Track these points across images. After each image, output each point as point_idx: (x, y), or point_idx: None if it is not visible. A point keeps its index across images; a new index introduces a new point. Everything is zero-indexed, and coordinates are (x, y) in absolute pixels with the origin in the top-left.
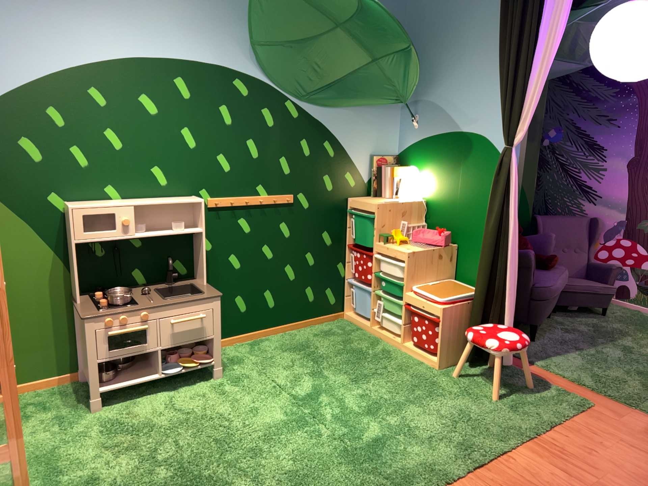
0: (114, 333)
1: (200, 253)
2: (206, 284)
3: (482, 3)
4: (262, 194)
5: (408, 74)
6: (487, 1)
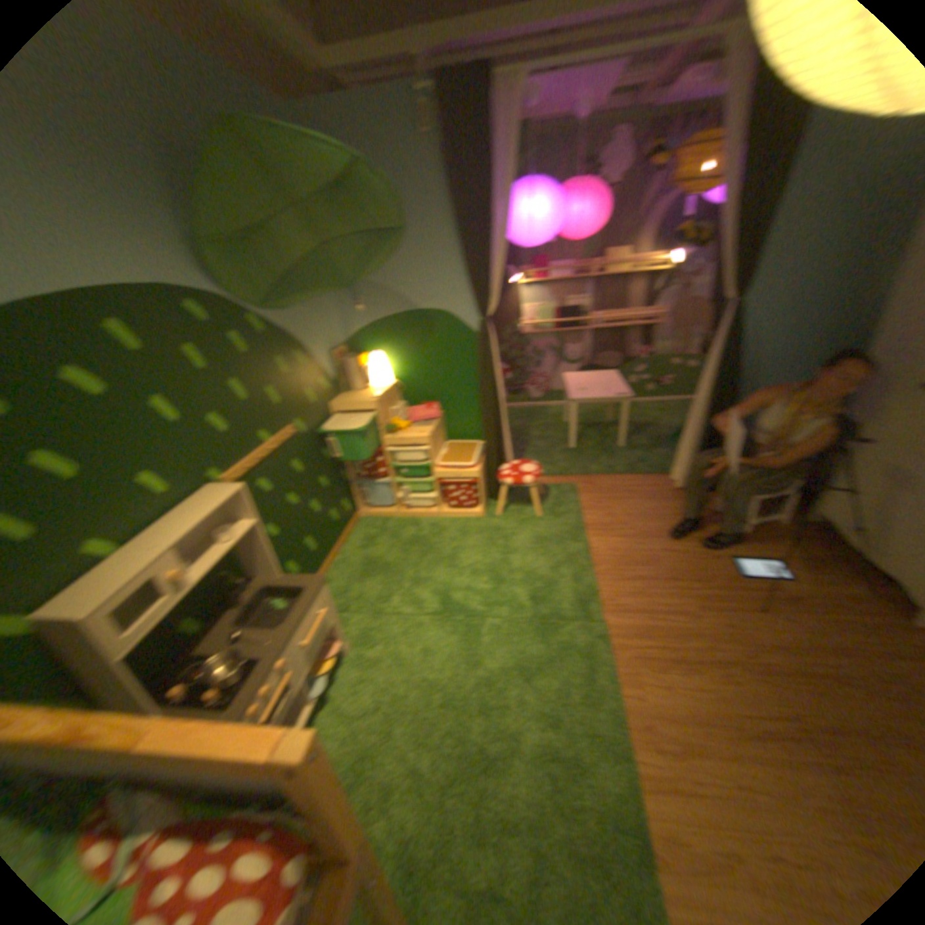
0: (269, 713)
1: (260, 546)
2: (282, 574)
3: (414, 174)
4: (269, 439)
5: (375, 259)
6: (420, 173)
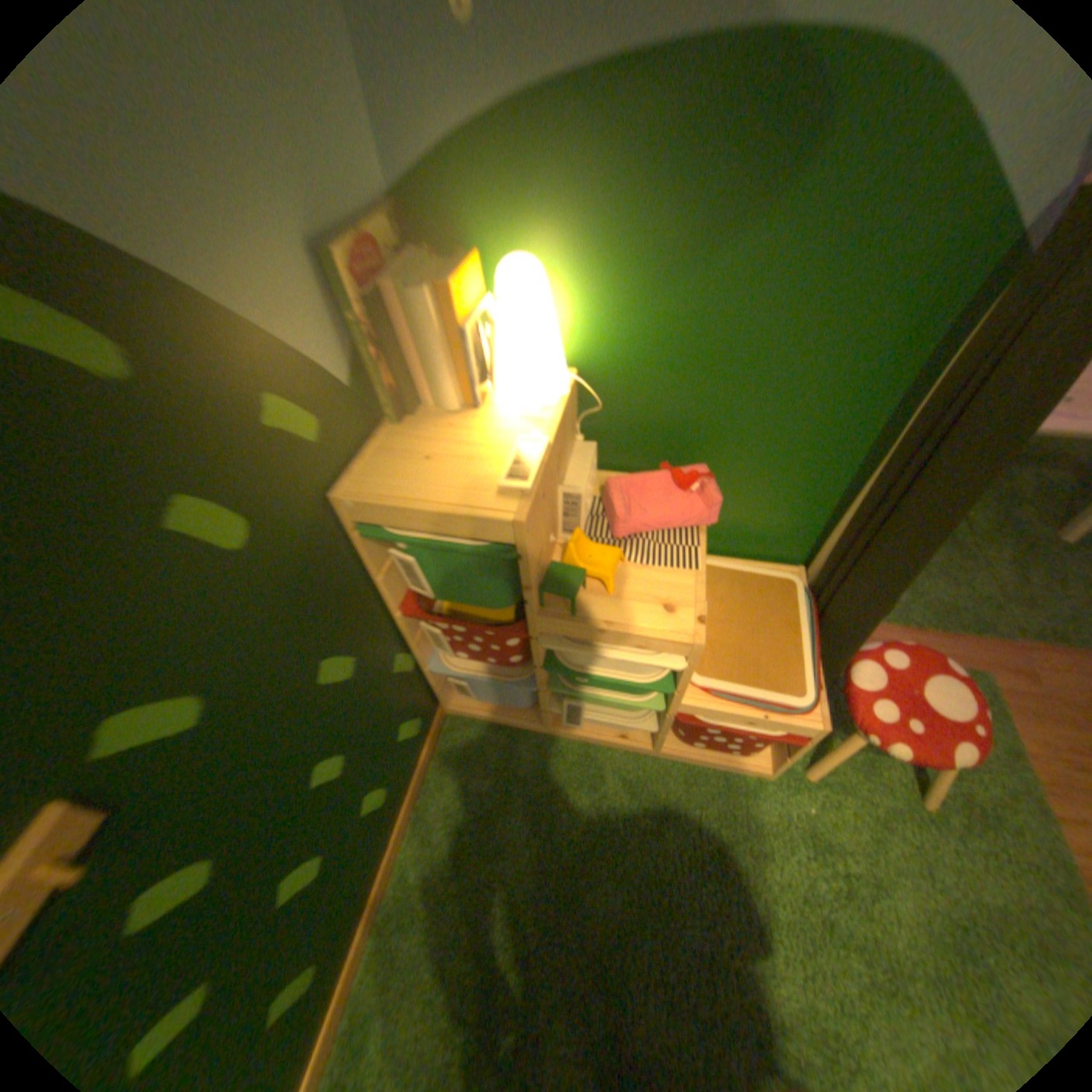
0: None
1: None
2: None
3: None
4: None
5: None
6: None
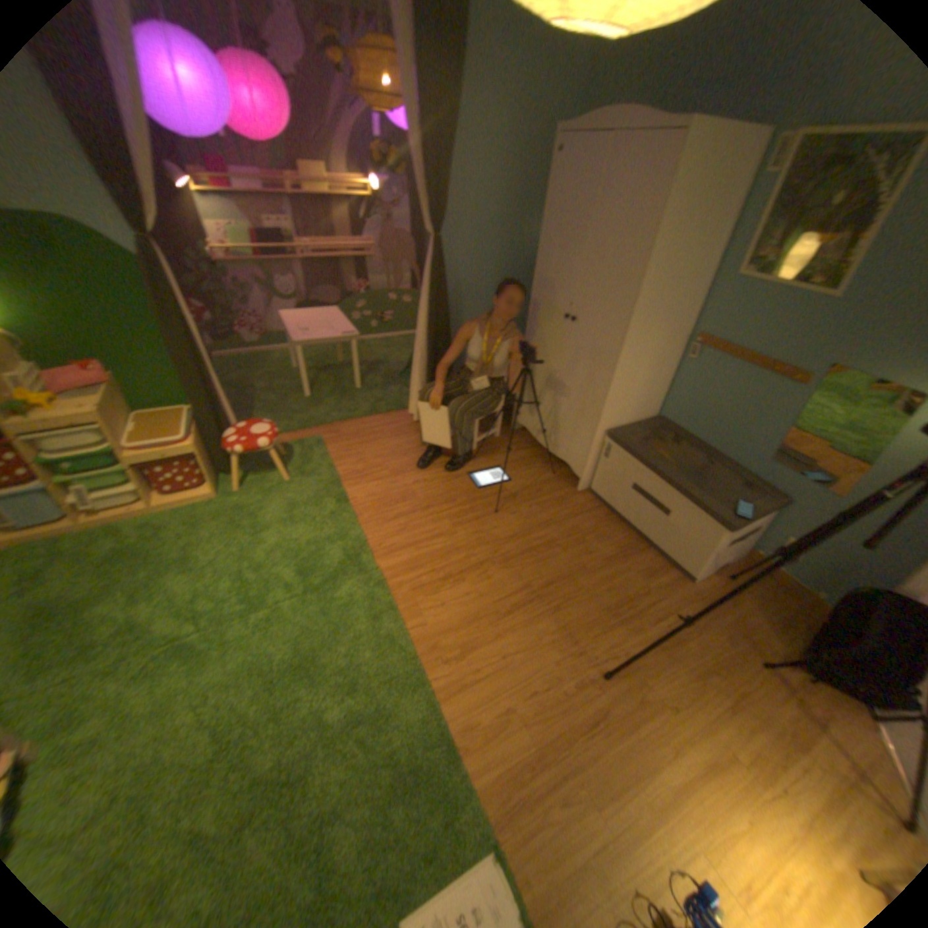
0: None
1: None
2: None
3: None
4: None
5: None
6: None
